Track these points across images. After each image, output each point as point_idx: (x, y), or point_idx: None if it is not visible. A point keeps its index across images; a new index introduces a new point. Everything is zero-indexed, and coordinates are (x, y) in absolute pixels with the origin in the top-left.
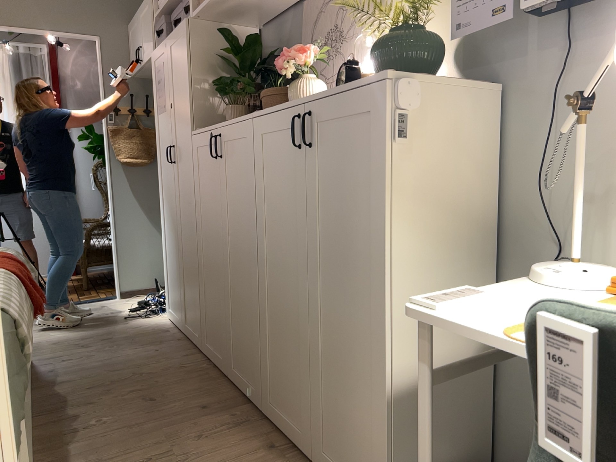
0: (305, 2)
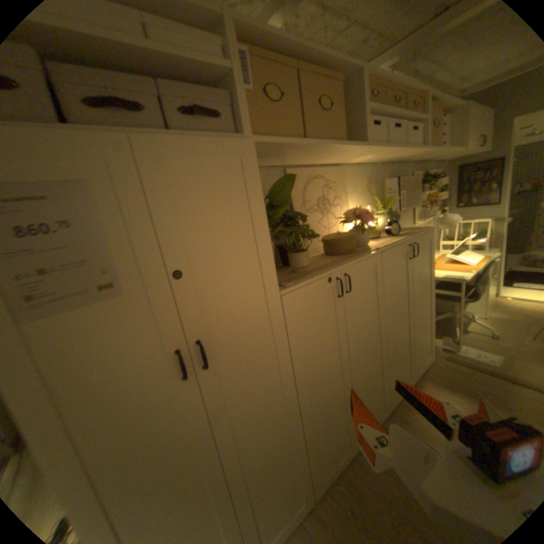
0: (281, 169)
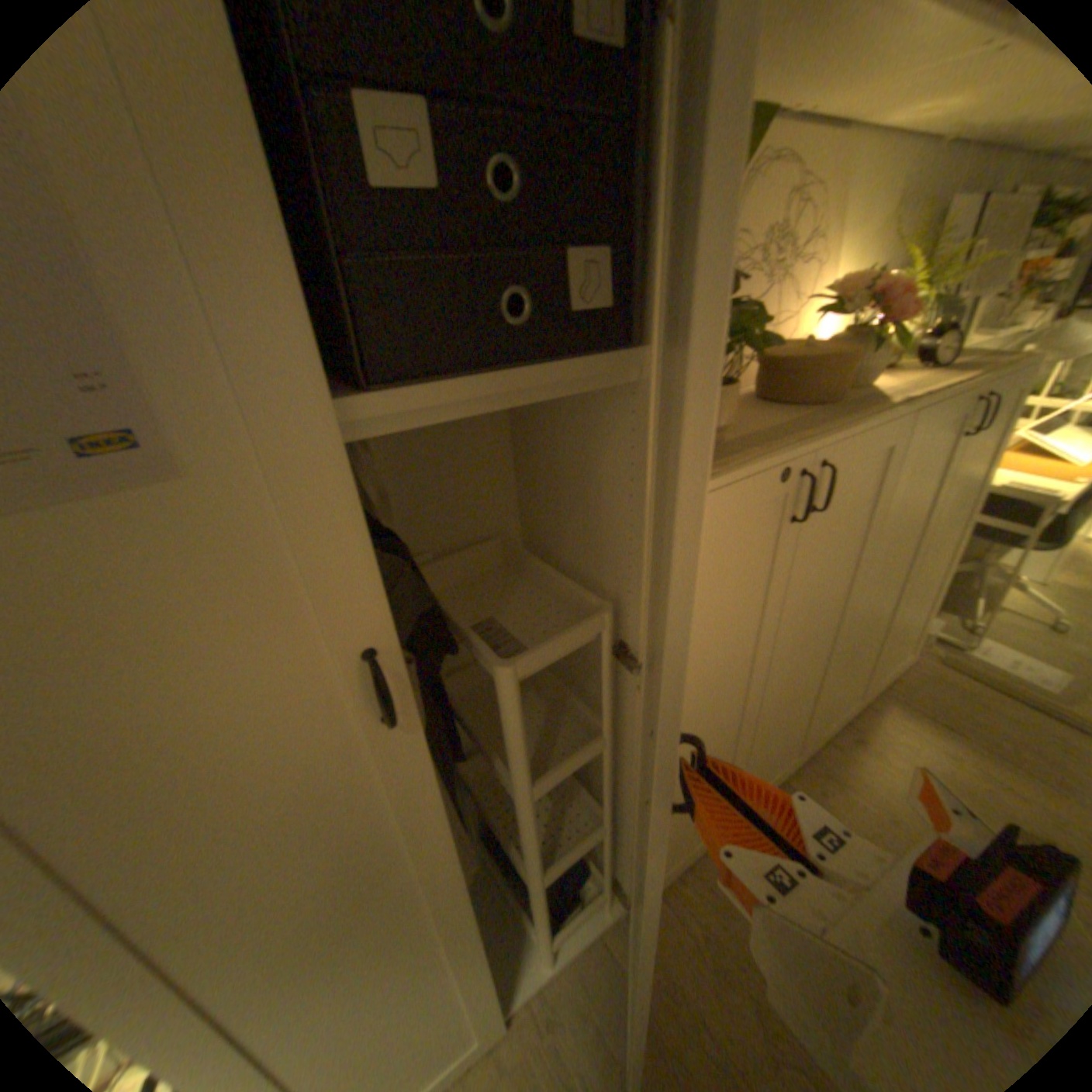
0: None
